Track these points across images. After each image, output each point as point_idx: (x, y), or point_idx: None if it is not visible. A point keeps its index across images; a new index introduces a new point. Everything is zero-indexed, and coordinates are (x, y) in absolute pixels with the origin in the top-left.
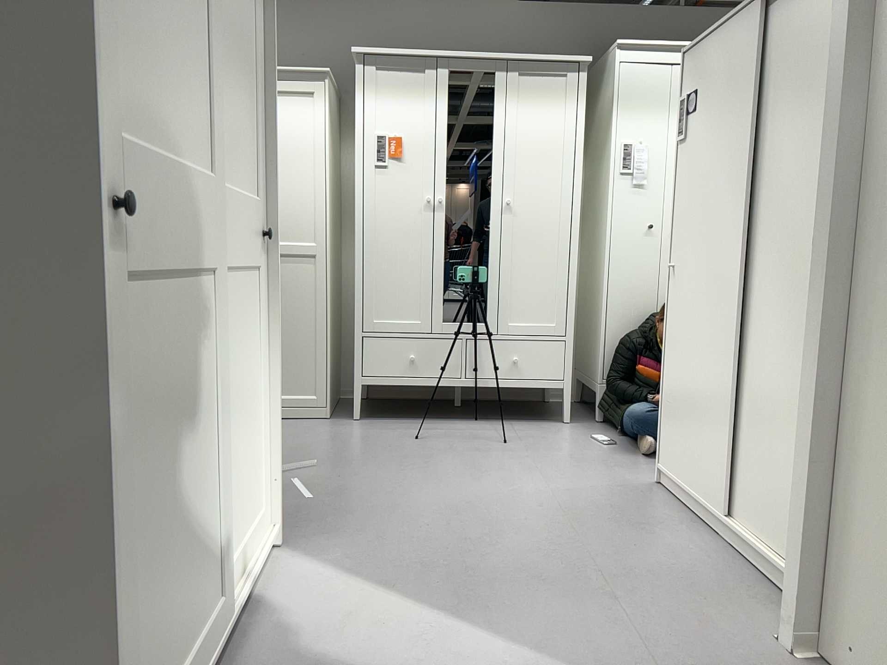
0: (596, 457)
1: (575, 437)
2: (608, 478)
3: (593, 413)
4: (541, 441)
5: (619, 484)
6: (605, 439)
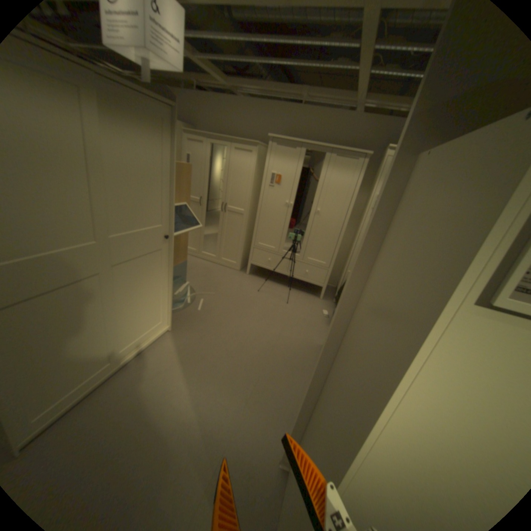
0: (314, 322)
1: (316, 308)
2: (307, 336)
3: (336, 297)
4: (301, 306)
5: (308, 340)
6: (327, 313)
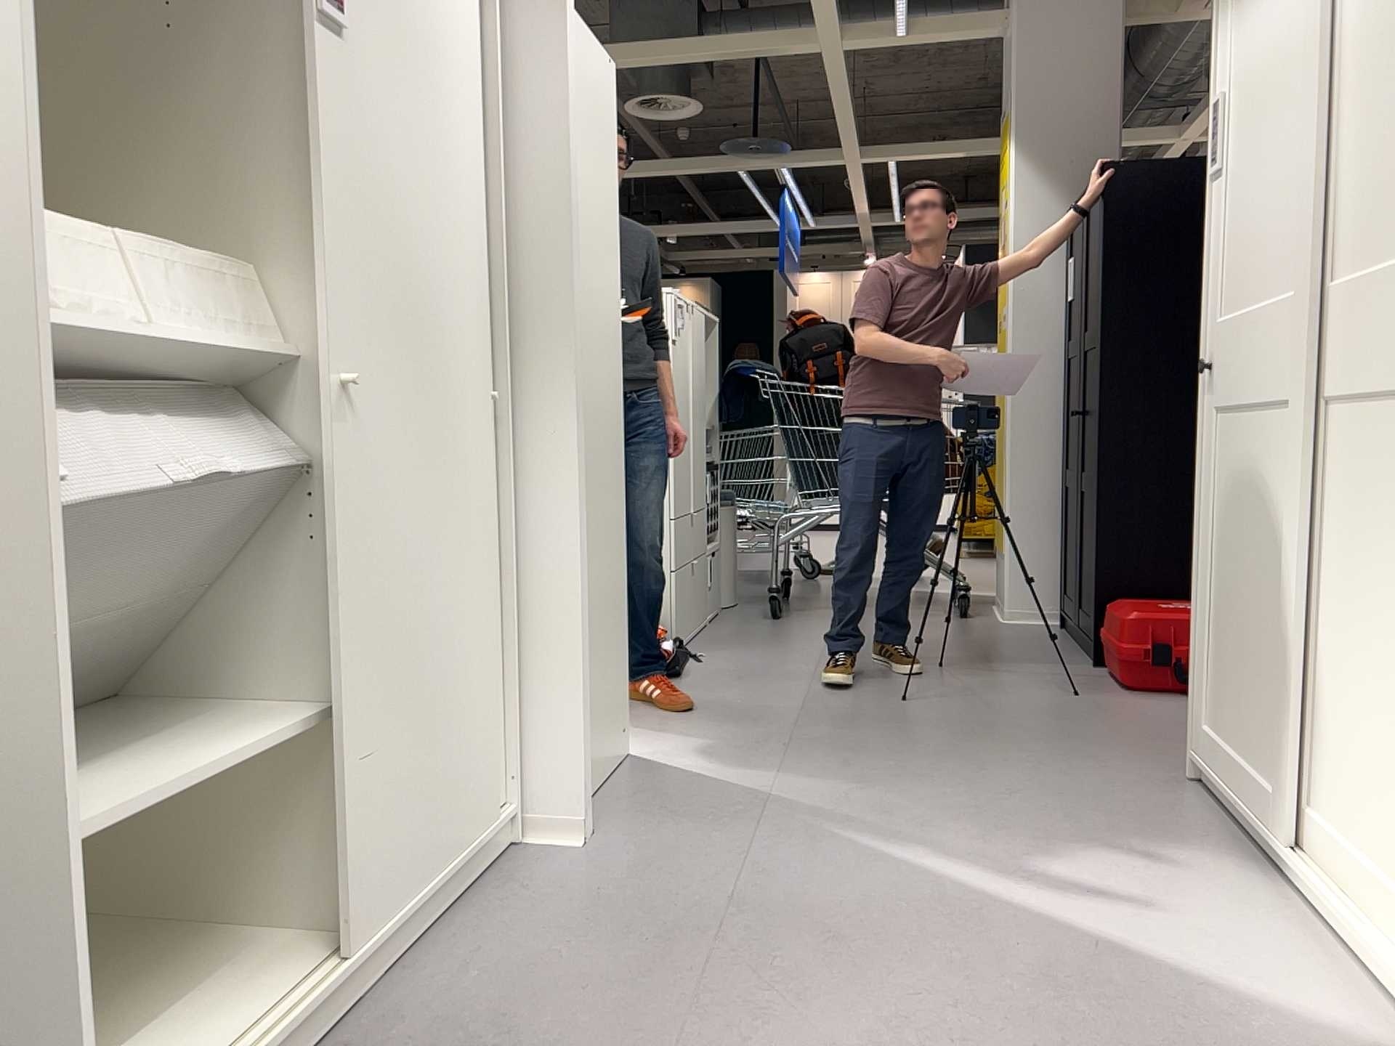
0: None
1: None
2: None
3: None
4: None
5: None
6: None
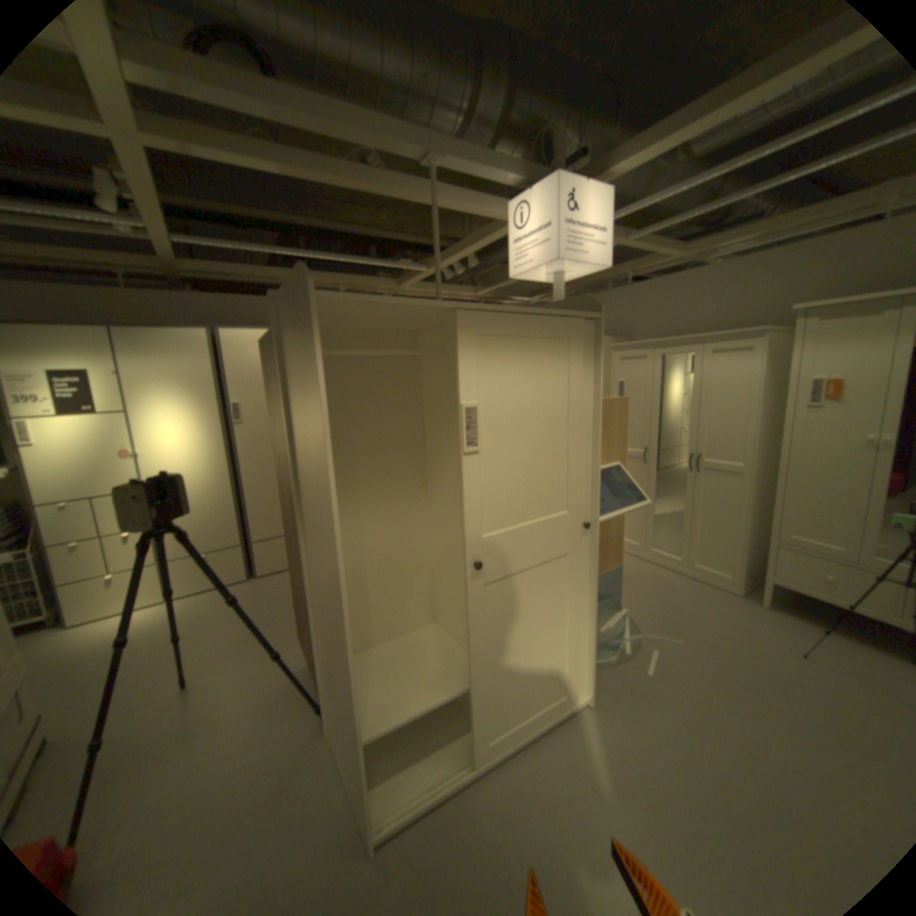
0: None
1: None
2: None
3: None
4: None
5: None
6: None
